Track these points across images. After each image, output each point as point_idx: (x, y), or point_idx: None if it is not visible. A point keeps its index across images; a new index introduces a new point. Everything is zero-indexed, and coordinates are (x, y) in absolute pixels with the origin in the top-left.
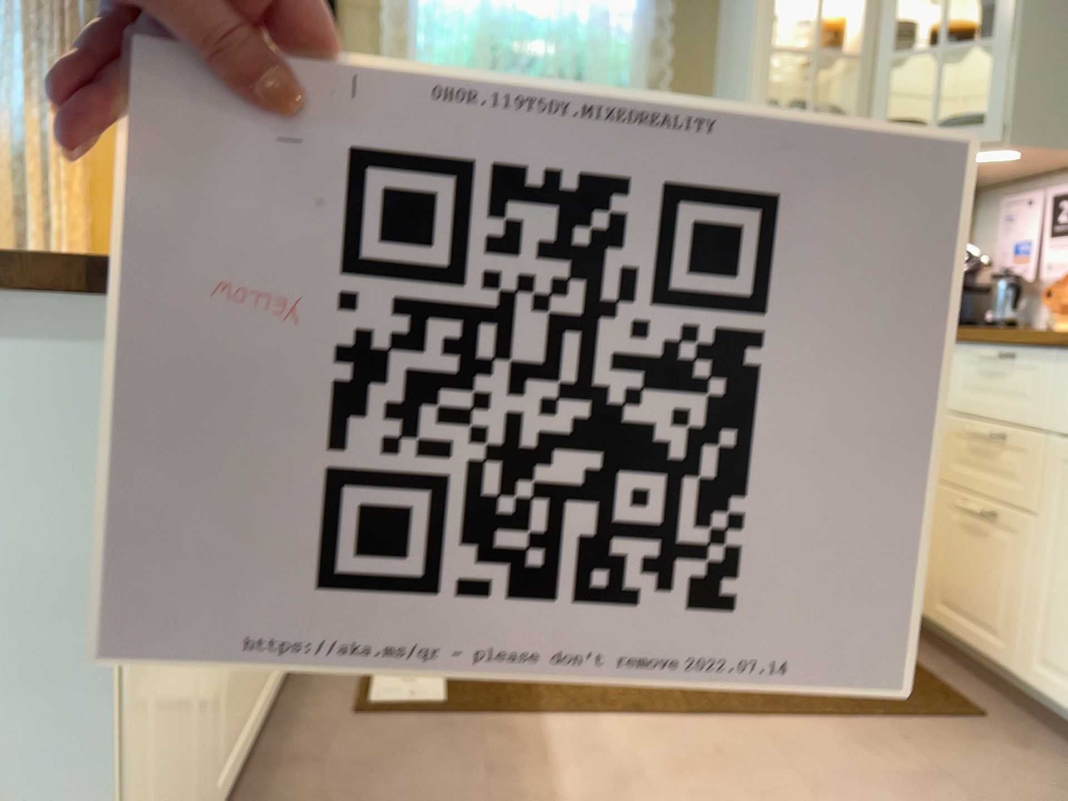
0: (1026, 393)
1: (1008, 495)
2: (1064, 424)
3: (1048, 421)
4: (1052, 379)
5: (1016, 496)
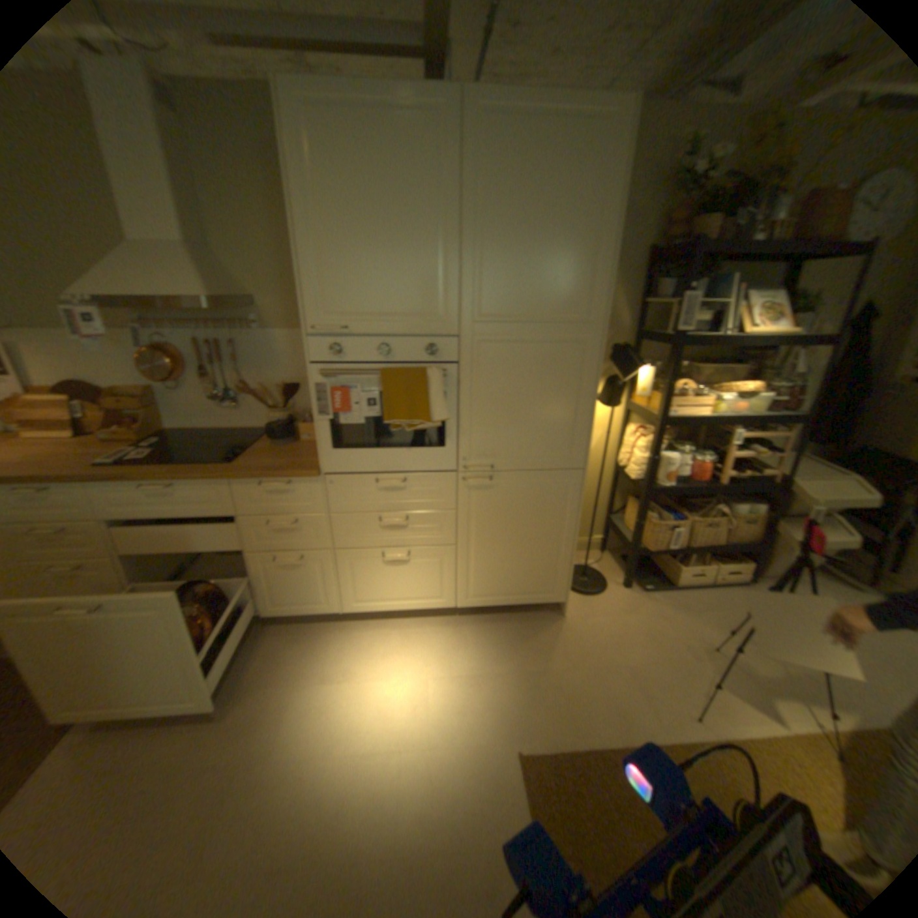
0: (69, 505)
1: (83, 554)
2: (105, 515)
3: (92, 515)
4: (84, 496)
5: (89, 553)
